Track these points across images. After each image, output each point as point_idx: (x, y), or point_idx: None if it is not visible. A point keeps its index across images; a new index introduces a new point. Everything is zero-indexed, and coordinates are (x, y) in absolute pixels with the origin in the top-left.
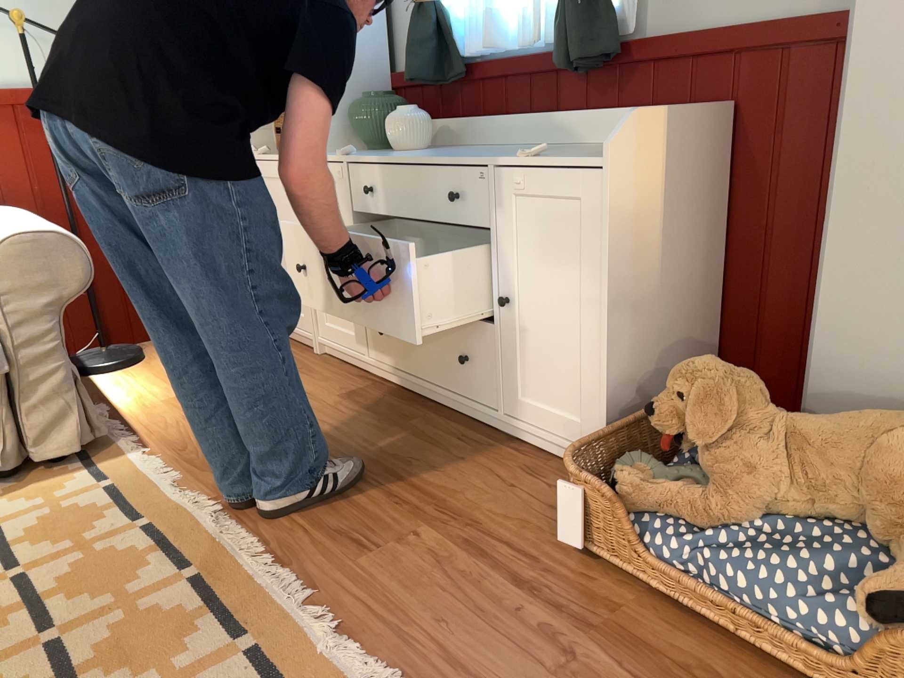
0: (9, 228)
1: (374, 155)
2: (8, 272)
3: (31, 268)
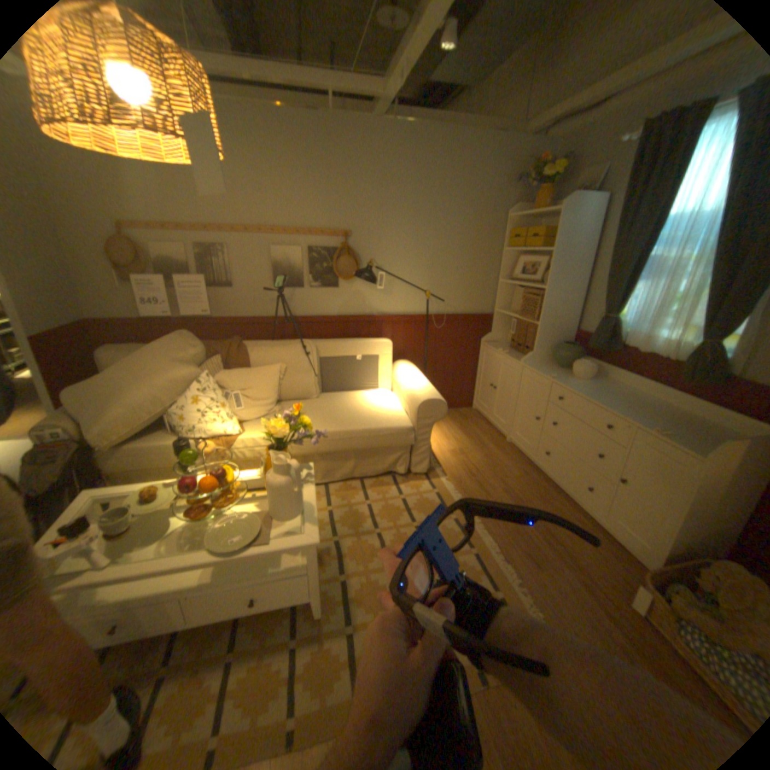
0: (420, 391)
1: (567, 383)
2: (421, 412)
3: (428, 411)
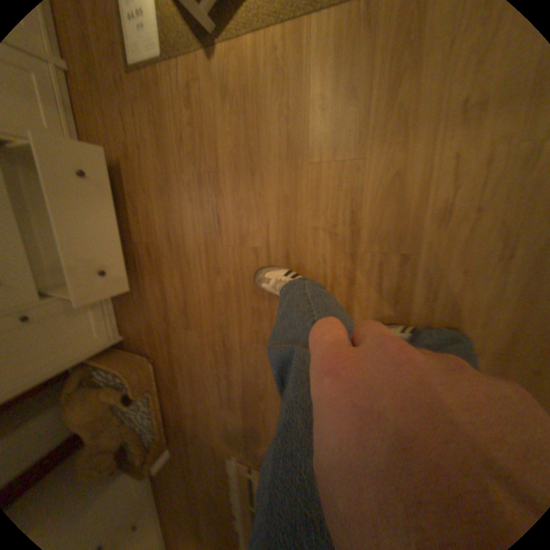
0: None
1: None
2: None
3: None
